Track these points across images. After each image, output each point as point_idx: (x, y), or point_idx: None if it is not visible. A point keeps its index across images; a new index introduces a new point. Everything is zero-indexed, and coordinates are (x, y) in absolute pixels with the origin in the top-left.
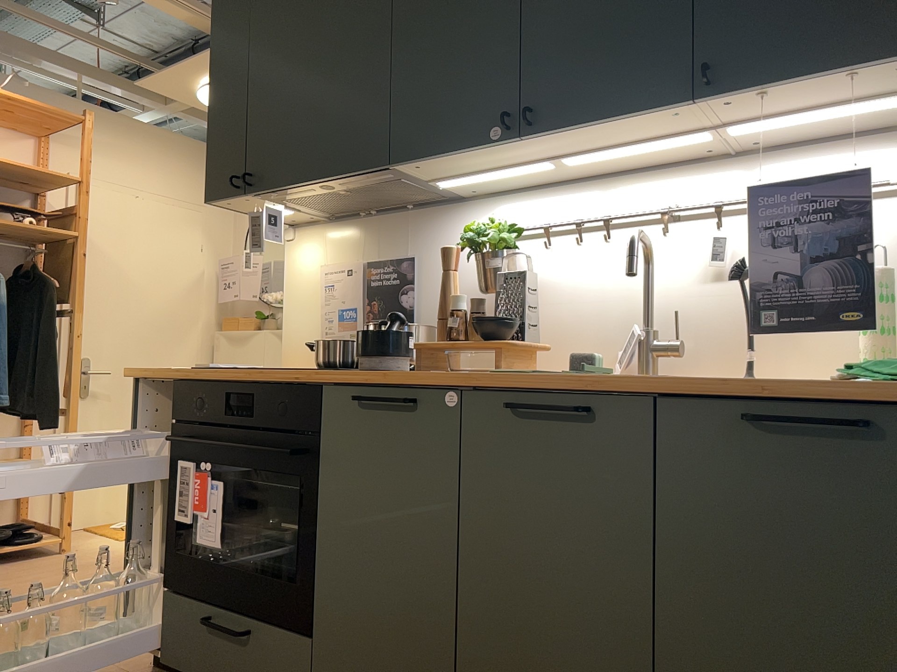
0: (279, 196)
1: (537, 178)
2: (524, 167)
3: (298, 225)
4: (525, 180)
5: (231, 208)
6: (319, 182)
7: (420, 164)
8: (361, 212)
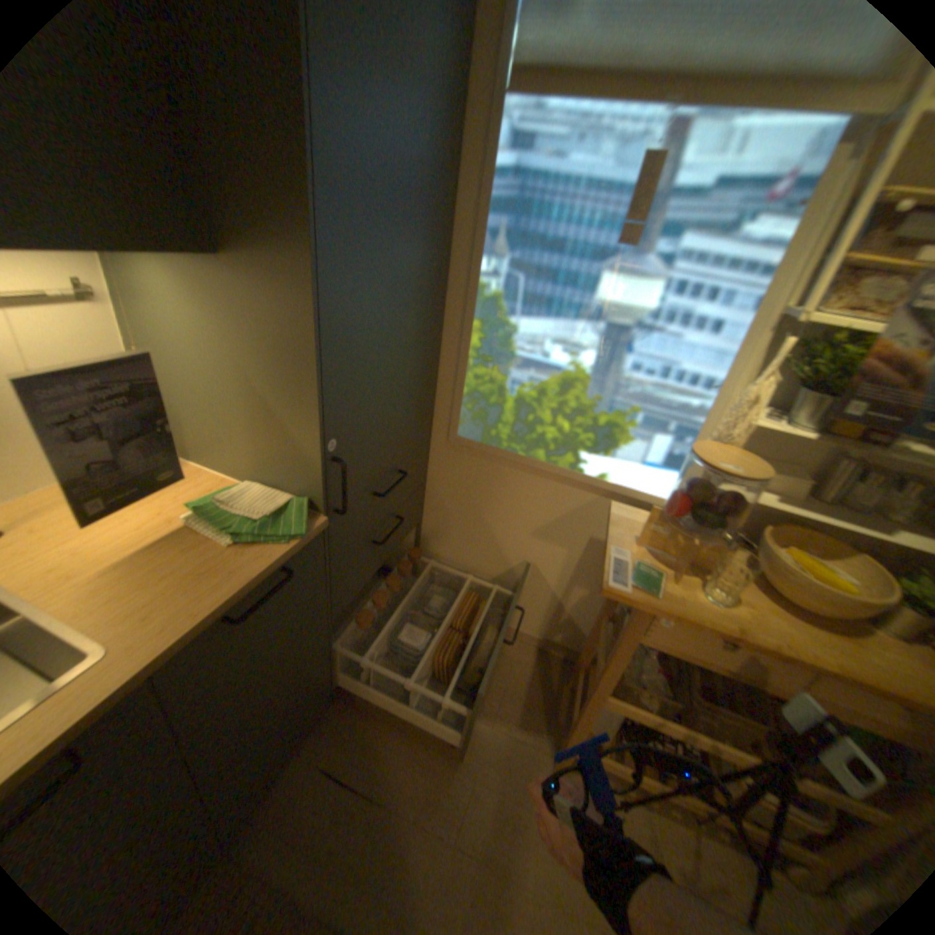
0: None
1: None
2: None
3: None
4: None
5: None
6: None
7: None
8: None
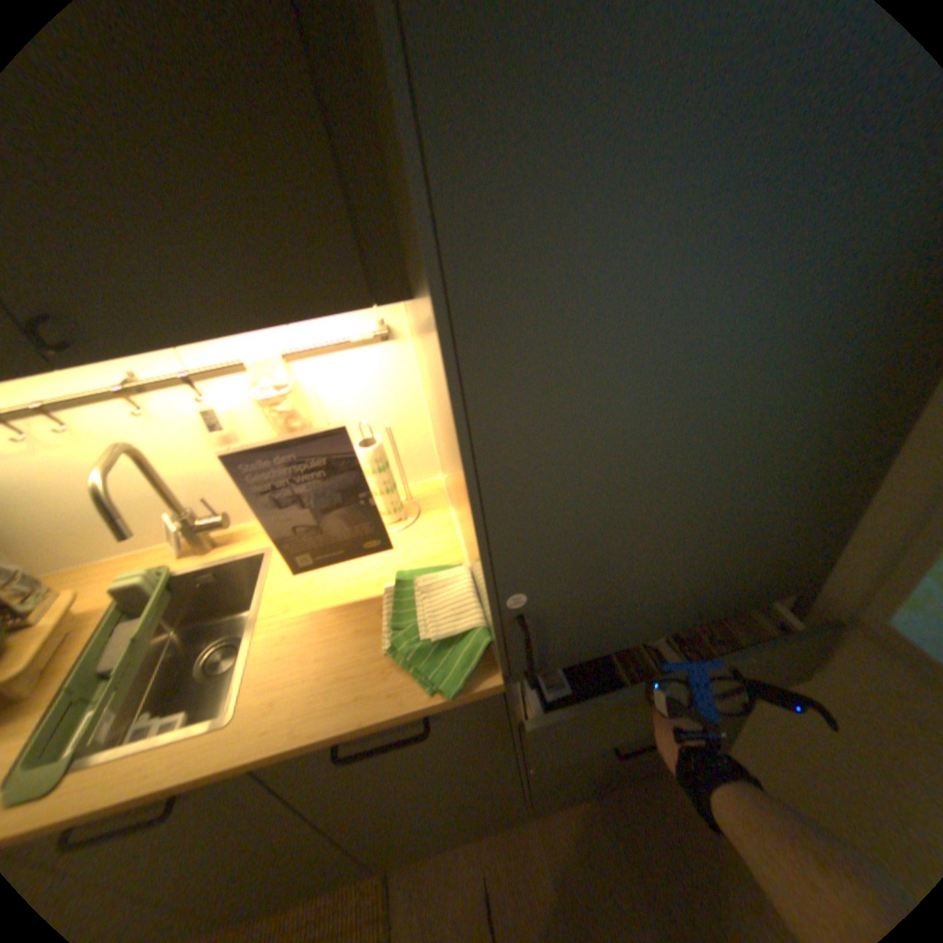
0: None
1: None
2: None
3: None
4: None
5: None
6: None
7: None
8: None
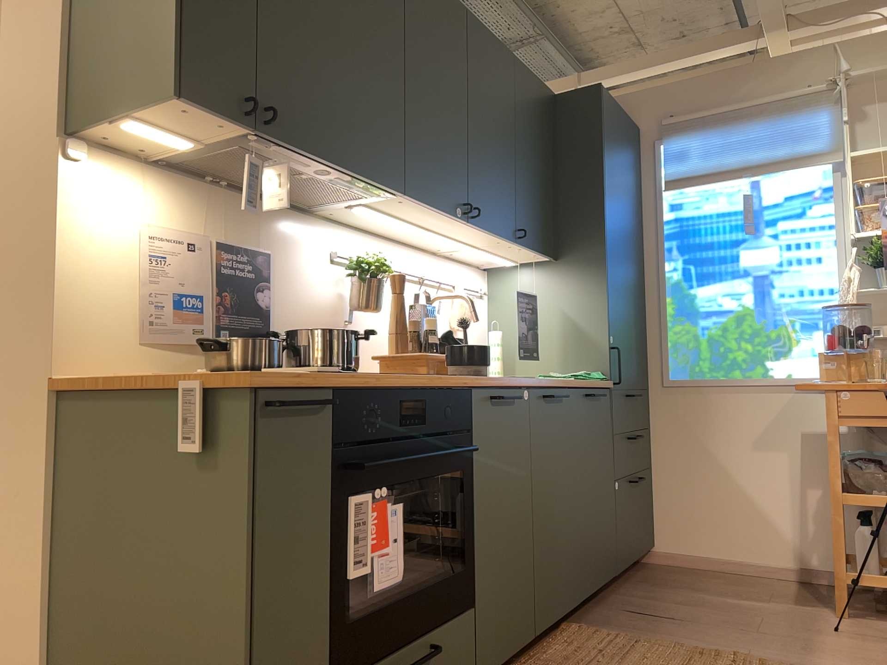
0: (268, 148)
1: (374, 225)
2: (412, 225)
3: (85, 140)
4: (366, 222)
5: (160, 109)
6: (337, 169)
7: (405, 201)
8: (213, 177)
